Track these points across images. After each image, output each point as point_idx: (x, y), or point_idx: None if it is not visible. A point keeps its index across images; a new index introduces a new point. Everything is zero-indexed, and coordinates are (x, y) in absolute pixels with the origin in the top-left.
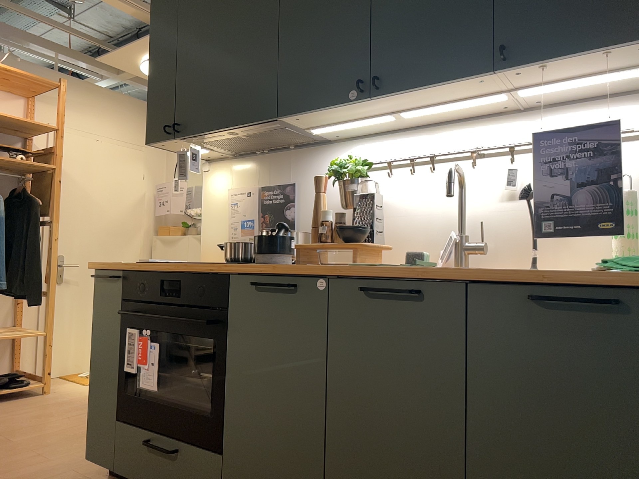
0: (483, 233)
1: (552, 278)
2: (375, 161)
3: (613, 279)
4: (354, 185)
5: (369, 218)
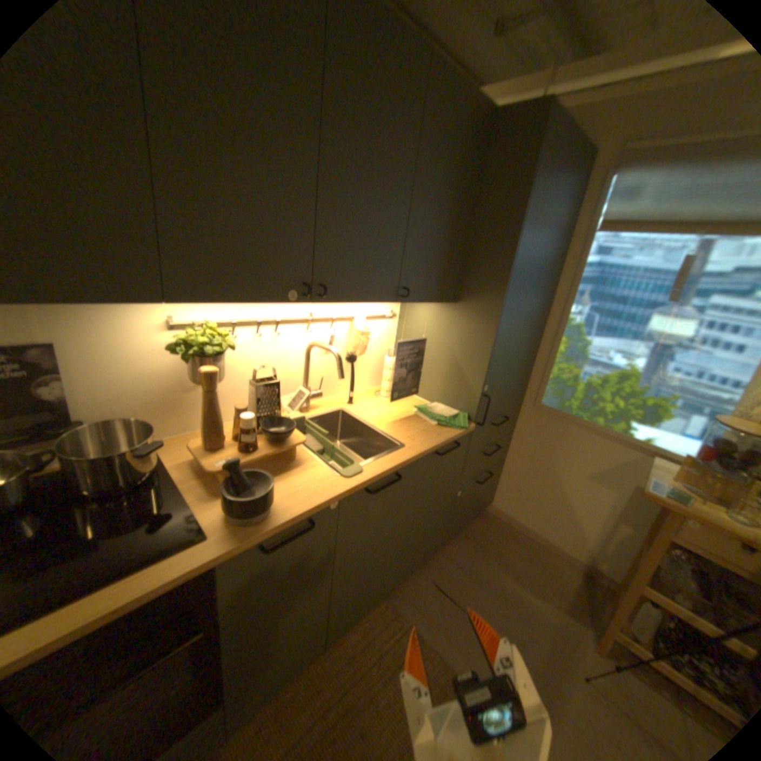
0: (322, 384)
1: (444, 443)
2: (219, 323)
3: (454, 434)
4: (222, 361)
5: (274, 405)
